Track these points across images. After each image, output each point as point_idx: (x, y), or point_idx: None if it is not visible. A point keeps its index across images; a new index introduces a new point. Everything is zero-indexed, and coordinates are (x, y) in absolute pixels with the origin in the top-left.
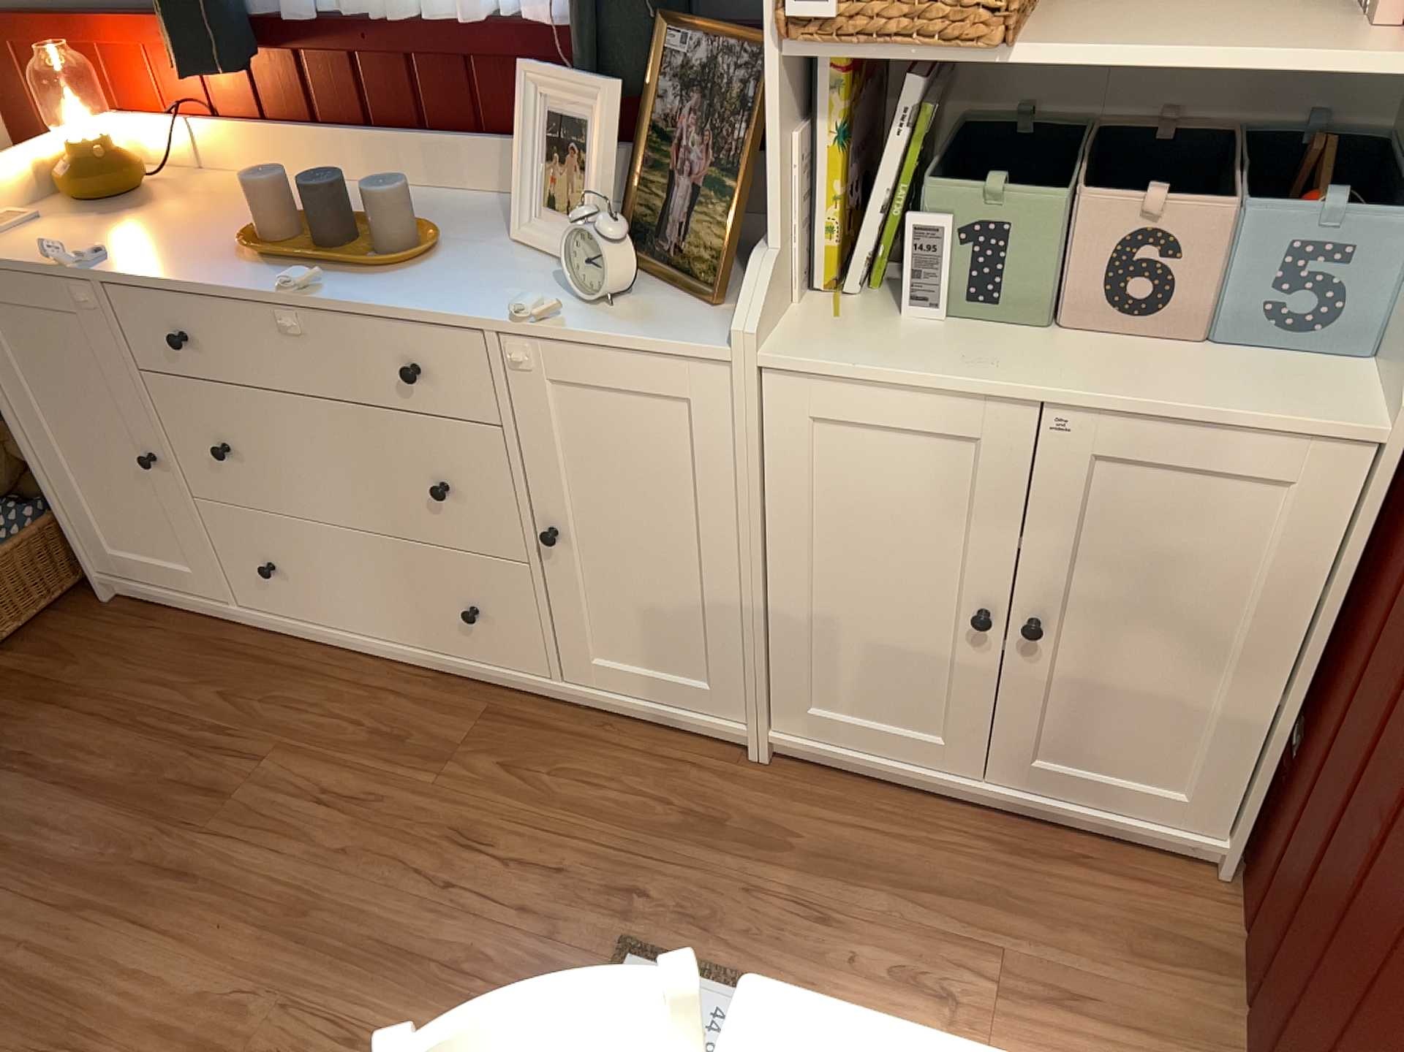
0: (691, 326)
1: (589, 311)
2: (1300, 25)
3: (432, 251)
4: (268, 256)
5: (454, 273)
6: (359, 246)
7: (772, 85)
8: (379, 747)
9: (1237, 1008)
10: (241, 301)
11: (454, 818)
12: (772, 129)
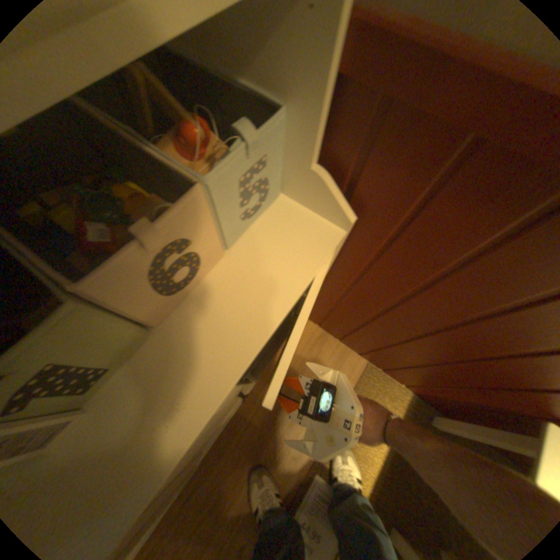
0: None
1: None
2: None
3: None
4: None
5: None
6: None
7: None
8: None
9: (340, 343)
10: None
11: None
12: None
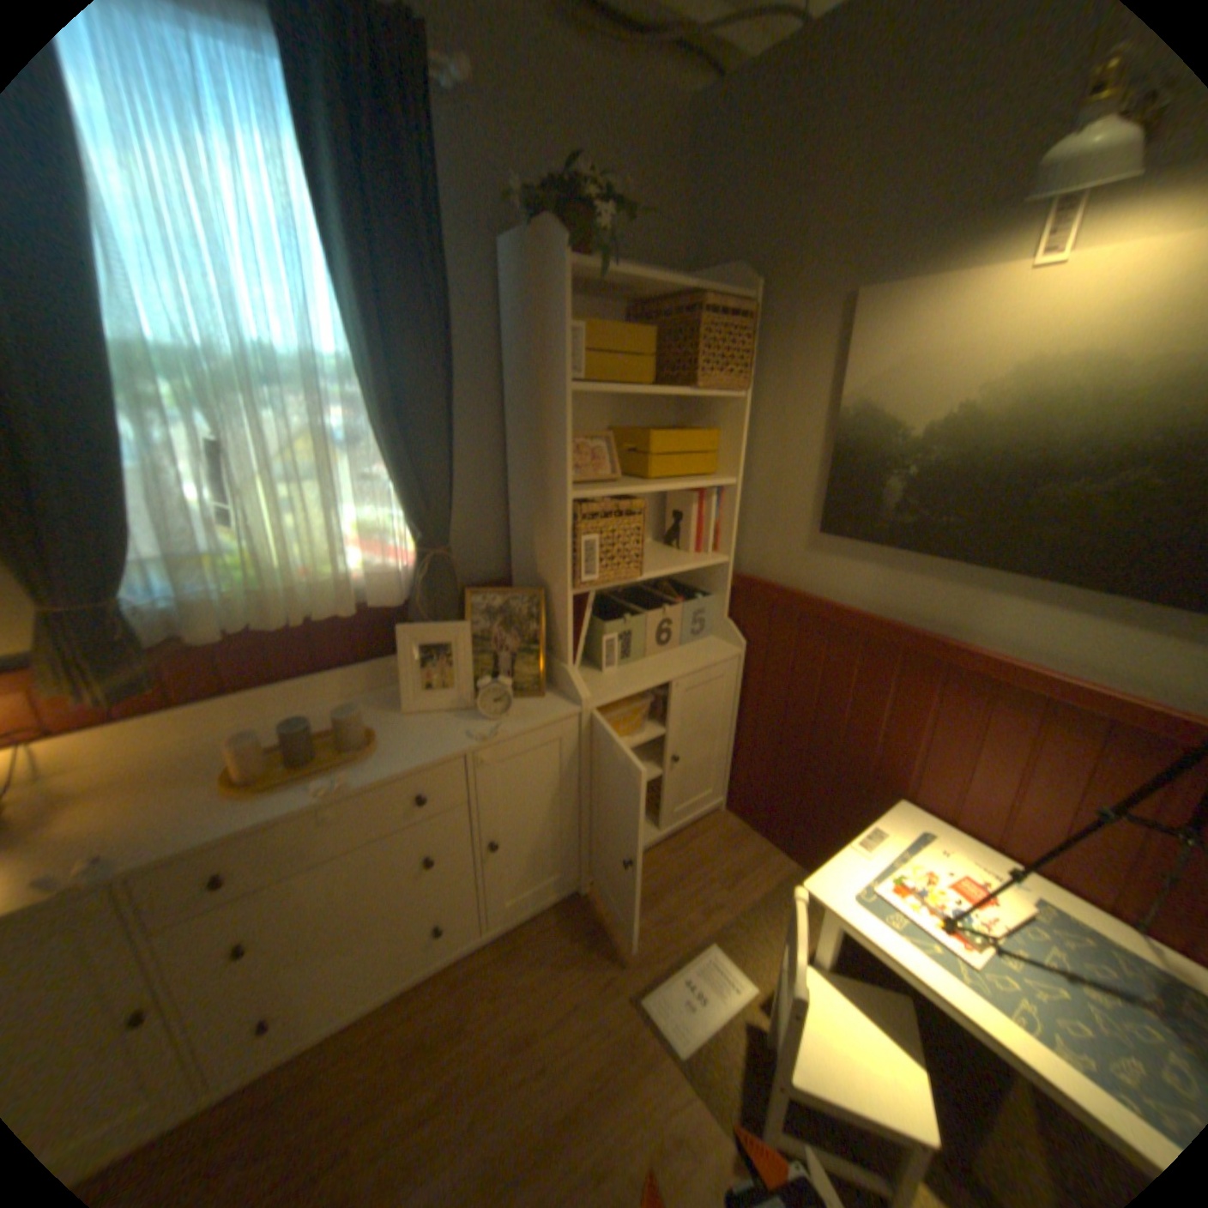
0: (547, 709)
1: (502, 723)
2: (666, 553)
3: (371, 737)
4: (261, 791)
5: (396, 742)
6: (316, 756)
7: (565, 604)
8: (412, 1072)
9: (767, 842)
10: (270, 826)
11: (503, 1052)
12: (565, 620)
